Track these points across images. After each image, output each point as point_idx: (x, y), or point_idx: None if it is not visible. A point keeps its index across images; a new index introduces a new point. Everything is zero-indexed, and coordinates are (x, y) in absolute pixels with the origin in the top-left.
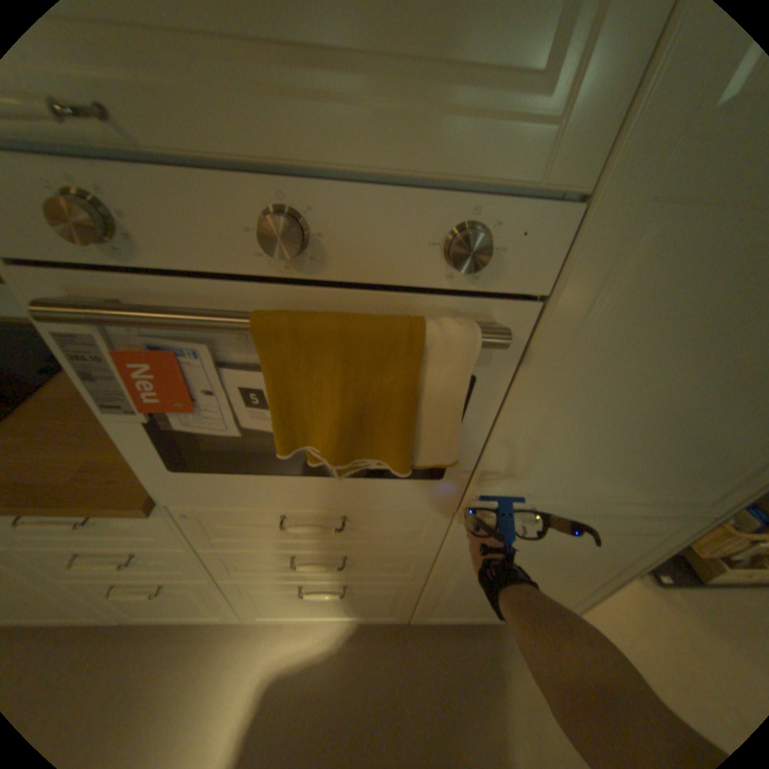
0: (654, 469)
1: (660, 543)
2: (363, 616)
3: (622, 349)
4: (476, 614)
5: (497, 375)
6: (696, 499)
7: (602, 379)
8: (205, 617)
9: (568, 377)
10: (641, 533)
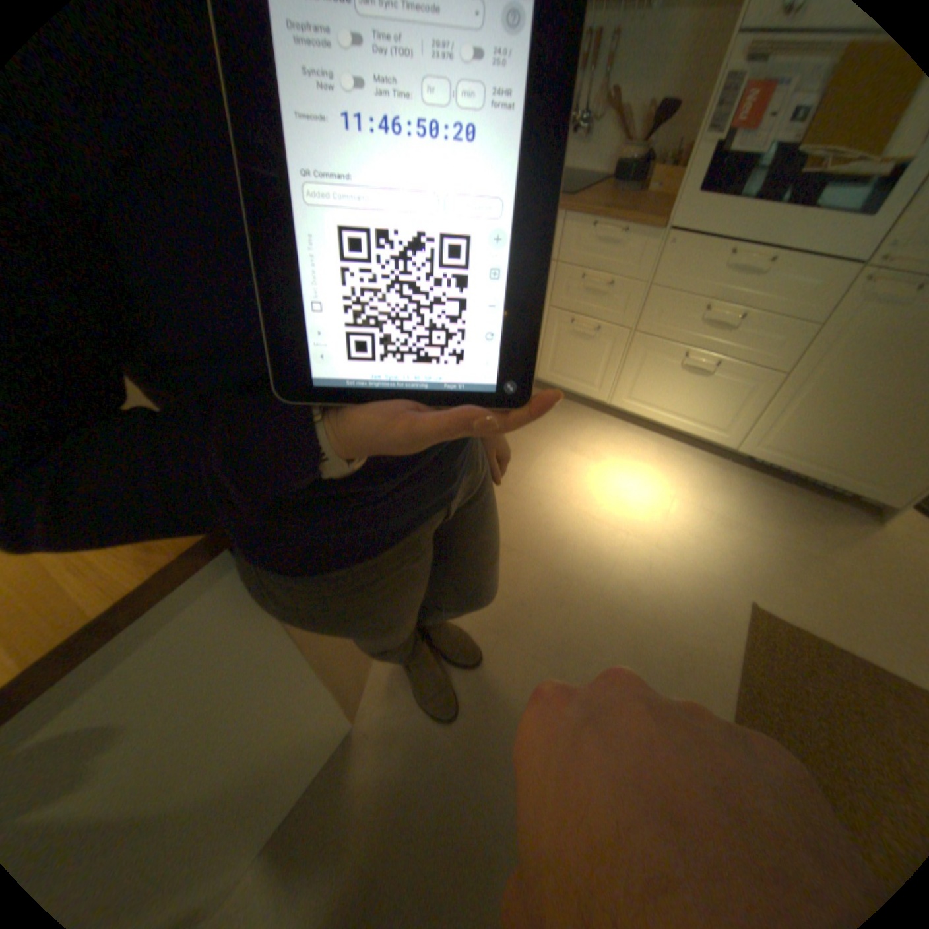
0: None
1: None
2: (706, 420)
3: None
4: (812, 447)
5: None
6: None
7: None
8: (594, 383)
9: None
10: None
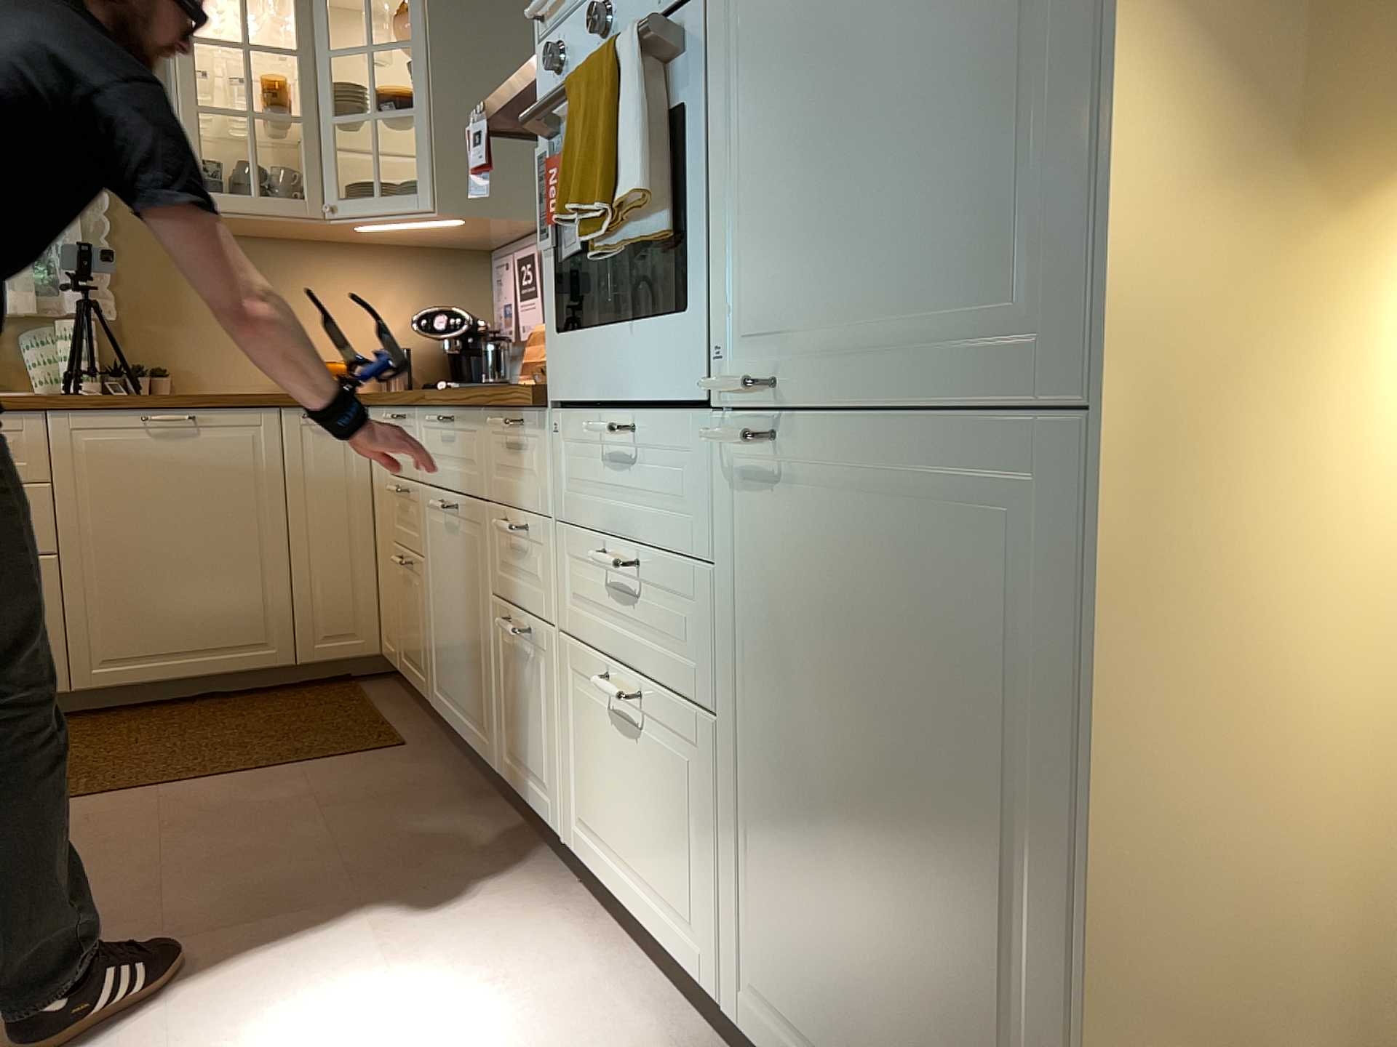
0: (887, 216)
1: (1053, 569)
2: (671, 904)
3: (767, 5)
4: (823, 1018)
5: (692, 86)
6: (1009, 312)
7: (767, 54)
8: (547, 789)
9: (746, 67)
10: (978, 494)
